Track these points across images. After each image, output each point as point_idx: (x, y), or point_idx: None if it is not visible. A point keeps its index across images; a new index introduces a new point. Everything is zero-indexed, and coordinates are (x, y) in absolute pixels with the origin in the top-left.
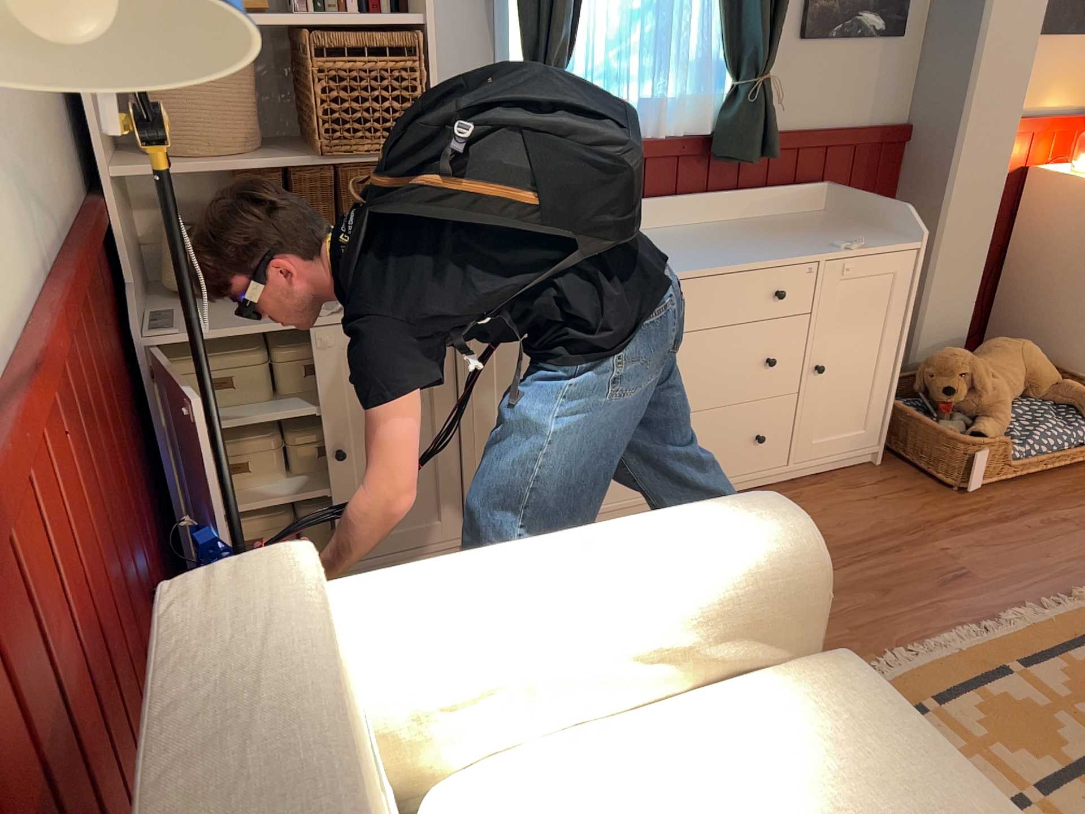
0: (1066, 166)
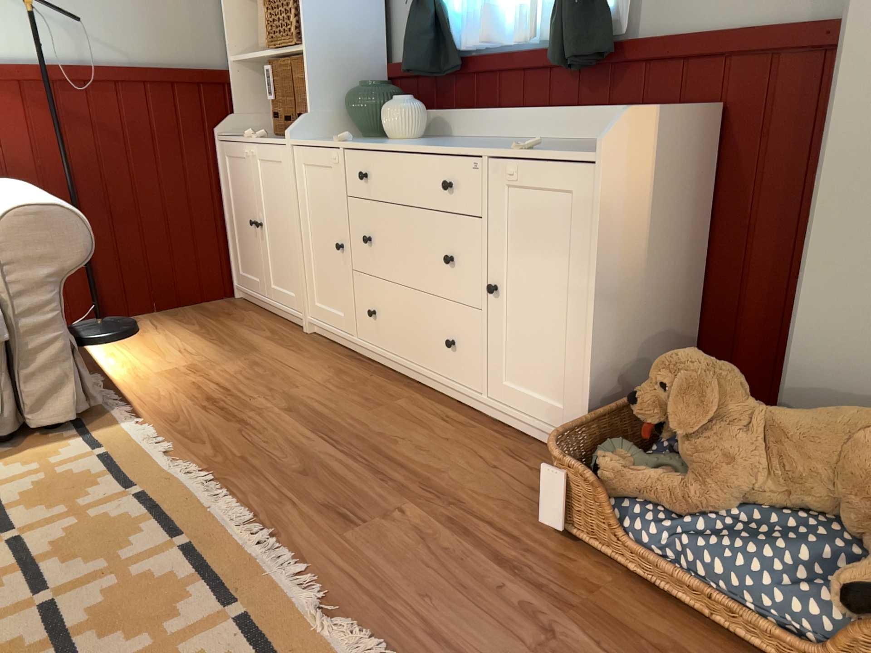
0: None
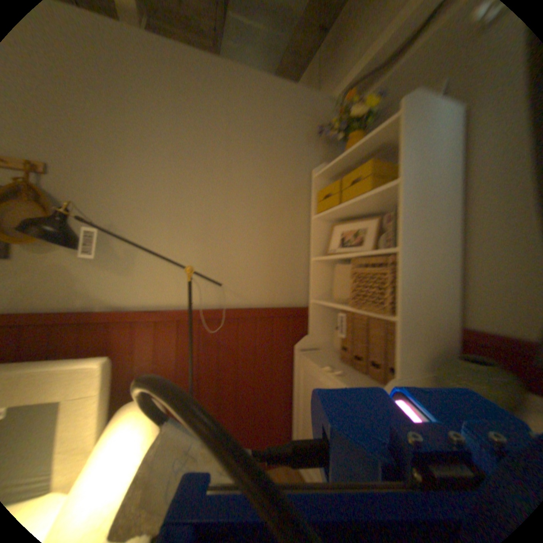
0: None
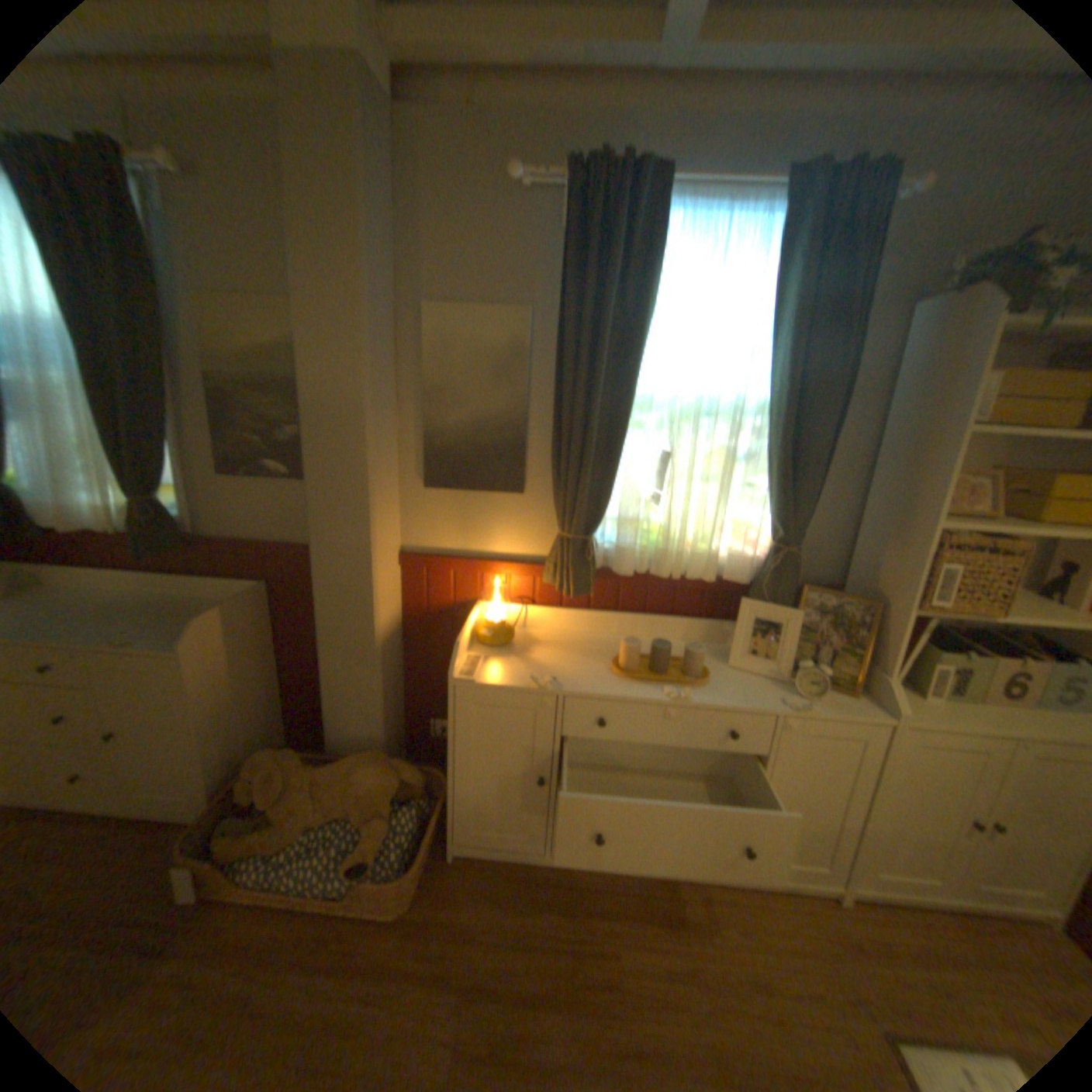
0: (509, 606)
